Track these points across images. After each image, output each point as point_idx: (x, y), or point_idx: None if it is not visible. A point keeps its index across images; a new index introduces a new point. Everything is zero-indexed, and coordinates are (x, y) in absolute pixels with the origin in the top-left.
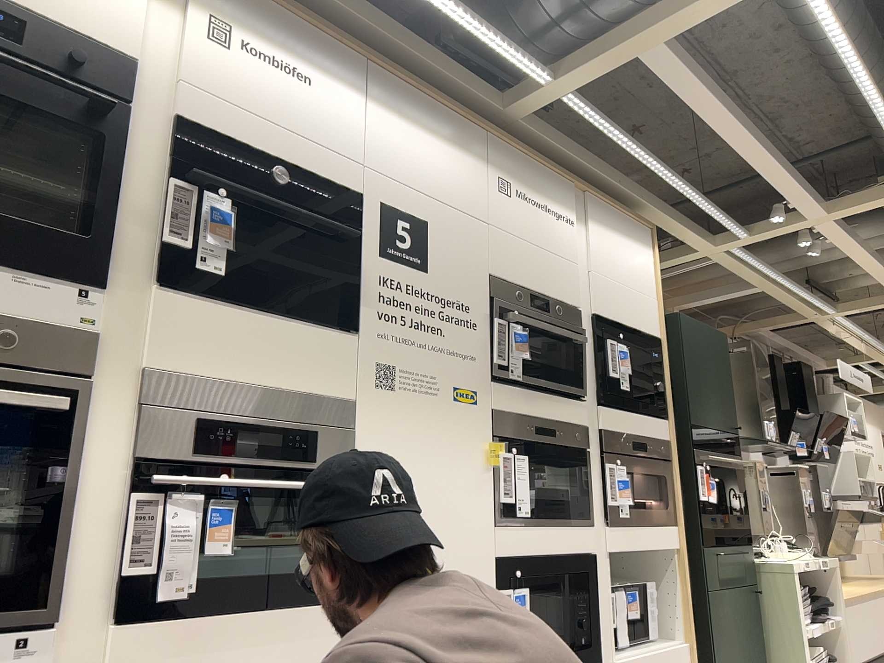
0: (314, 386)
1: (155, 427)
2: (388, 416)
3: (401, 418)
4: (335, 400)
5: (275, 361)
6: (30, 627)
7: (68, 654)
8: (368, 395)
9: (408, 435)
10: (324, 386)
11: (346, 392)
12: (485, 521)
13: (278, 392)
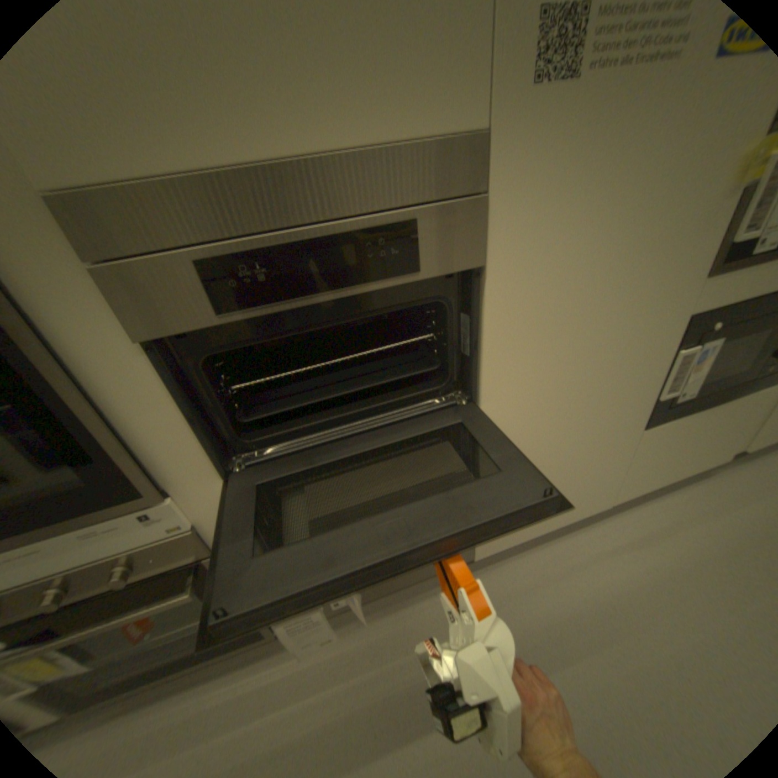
0: (398, 122)
1: (133, 294)
2: (556, 141)
3: (584, 137)
4: (450, 136)
5: (296, 85)
6: (140, 507)
7: (197, 504)
8: (516, 106)
9: (590, 171)
10: (417, 117)
11: (467, 114)
12: (692, 275)
13: (335, 152)
